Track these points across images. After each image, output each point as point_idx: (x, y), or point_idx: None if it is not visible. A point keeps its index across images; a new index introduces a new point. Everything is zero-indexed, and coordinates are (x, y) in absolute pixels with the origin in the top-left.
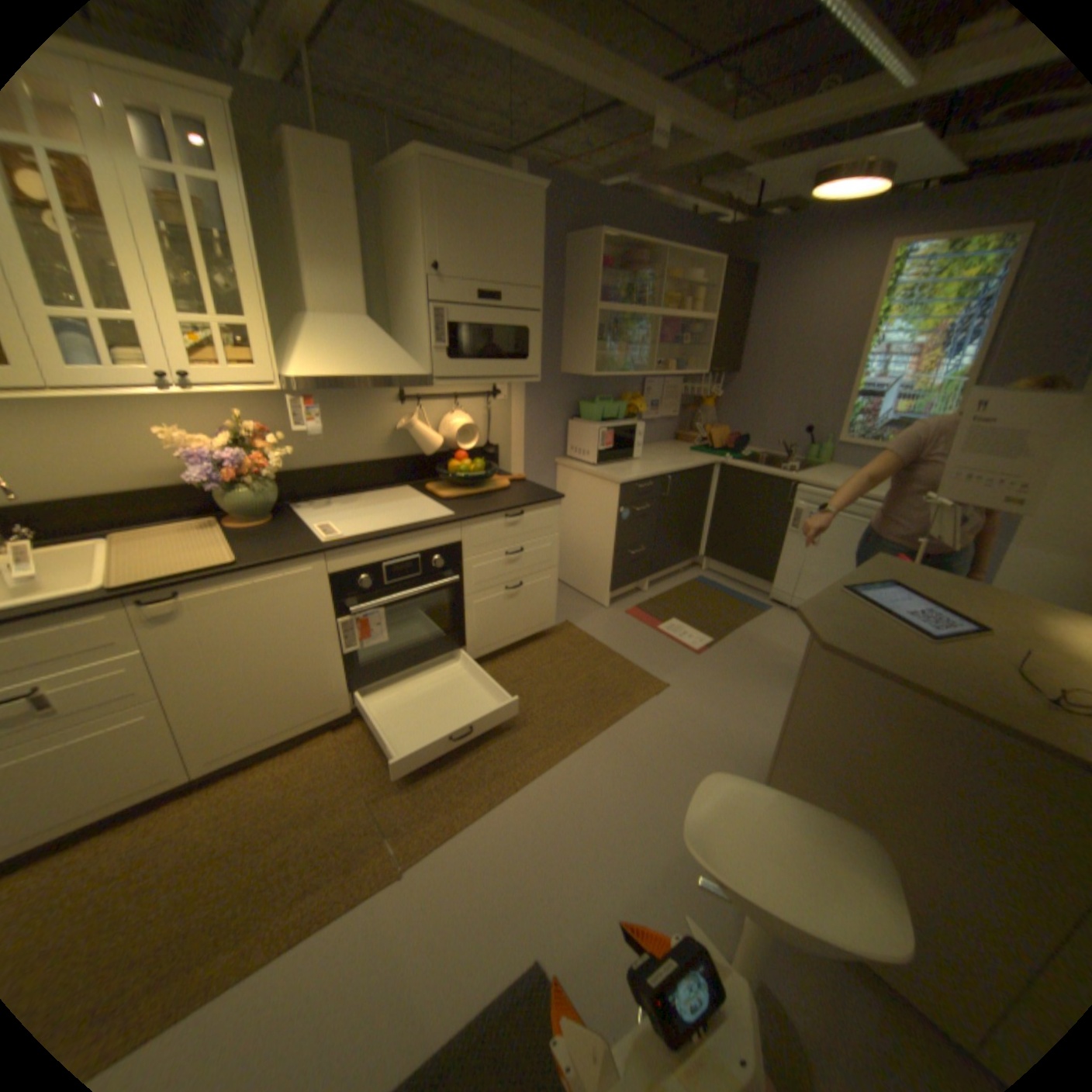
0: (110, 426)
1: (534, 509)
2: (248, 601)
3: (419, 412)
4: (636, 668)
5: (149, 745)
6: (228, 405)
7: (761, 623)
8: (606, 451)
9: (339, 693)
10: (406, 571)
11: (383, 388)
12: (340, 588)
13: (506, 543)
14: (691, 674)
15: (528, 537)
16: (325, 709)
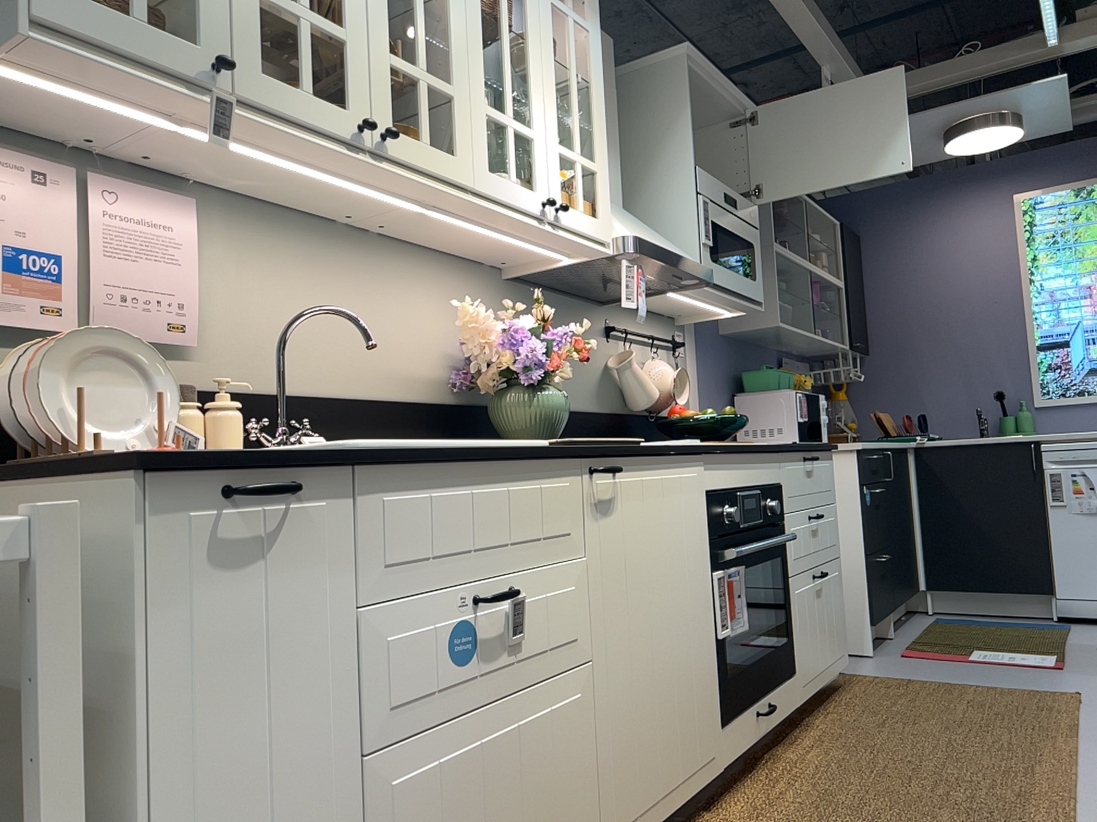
0: (380, 301)
1: (820, 456)
2: (658, 508)
3: (632, 349)
4: (1012, 688)
5: (577, 763)
6: (478, 301)
7: (1081, 636)
8: (806, 424)
9: (716, 722)
10: (752, 512)
11: (596, 315)
12: (714, 519)
13: (808, 500)
14: (1085, 681)
15: (820, 498)
16: (706, 751)
